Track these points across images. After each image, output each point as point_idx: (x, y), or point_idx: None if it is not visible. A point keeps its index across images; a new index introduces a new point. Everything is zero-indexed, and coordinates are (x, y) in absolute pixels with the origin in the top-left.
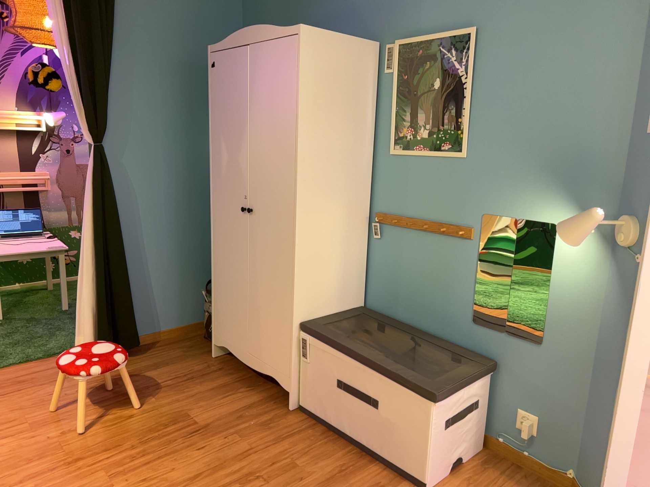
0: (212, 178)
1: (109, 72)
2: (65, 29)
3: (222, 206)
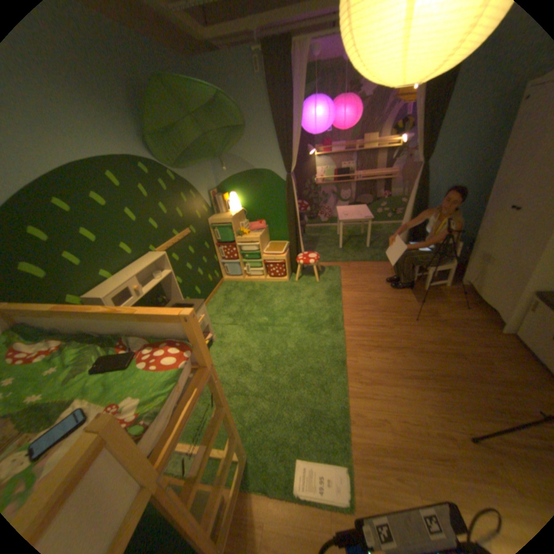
0: (496, 183)
1: (442, 118)
2: (421, 98)
3: (497, 203)
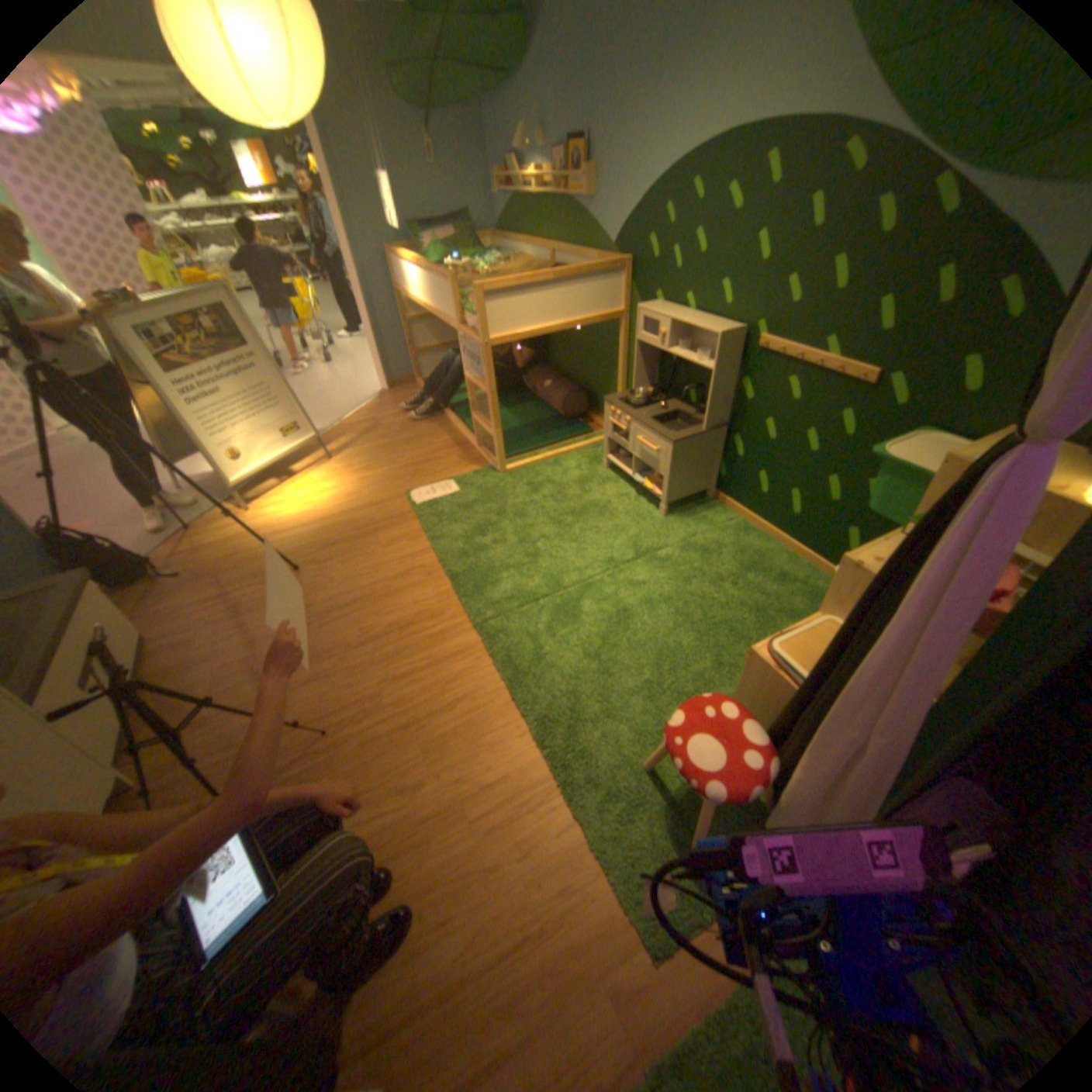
0: None
1: None
2: None
3: None
